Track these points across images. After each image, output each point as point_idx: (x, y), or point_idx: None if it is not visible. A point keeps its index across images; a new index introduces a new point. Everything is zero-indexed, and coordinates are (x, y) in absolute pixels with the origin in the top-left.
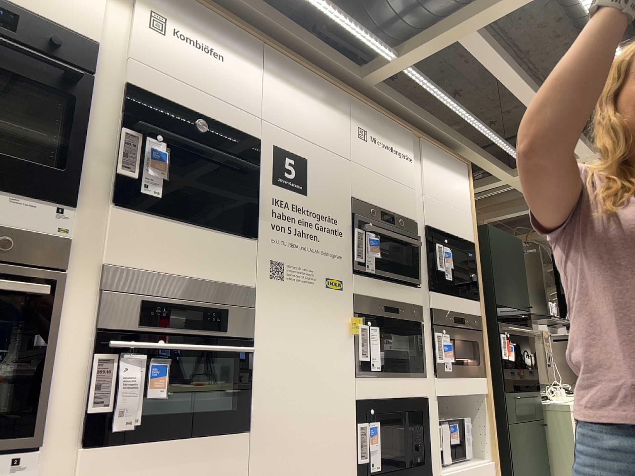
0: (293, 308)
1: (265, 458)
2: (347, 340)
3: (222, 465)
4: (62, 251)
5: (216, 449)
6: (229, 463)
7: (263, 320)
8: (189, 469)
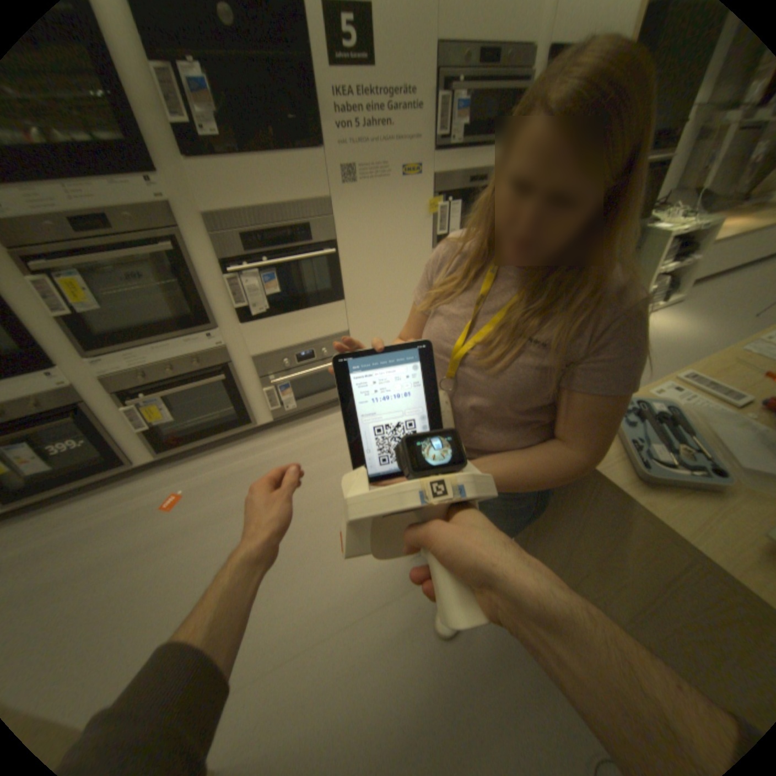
0: (367, 206)
1: (356, 312)
2: (423, 221)
3: (327, 319)
4: (166, 212)
5: (321, 313)
6: (332, 318)
7: (341, 224)
8: (306, 325)
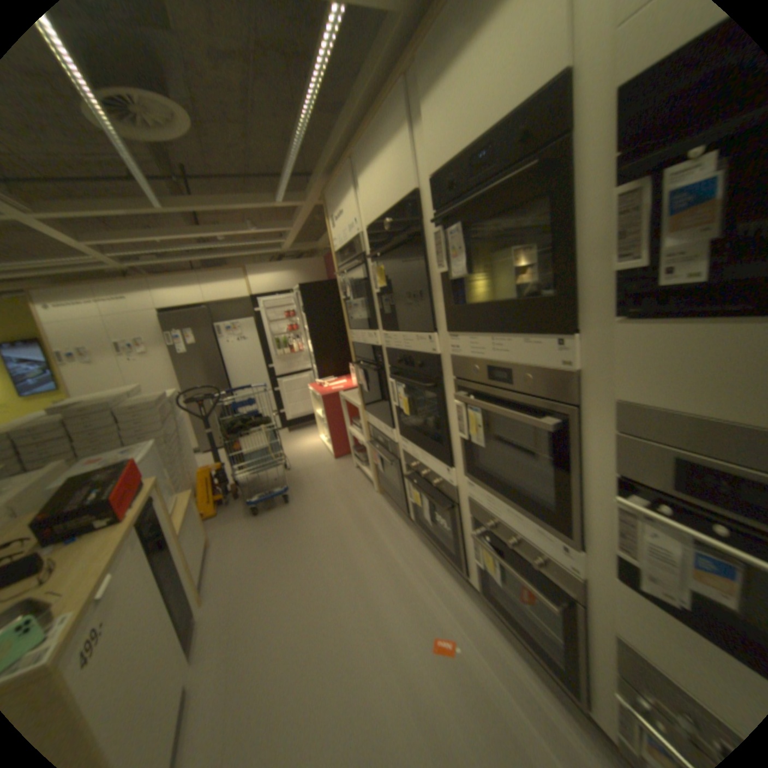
0: None
1: None
2: None
3: None
4: (571, 384)
5: None
6: None
7: None
8: None
